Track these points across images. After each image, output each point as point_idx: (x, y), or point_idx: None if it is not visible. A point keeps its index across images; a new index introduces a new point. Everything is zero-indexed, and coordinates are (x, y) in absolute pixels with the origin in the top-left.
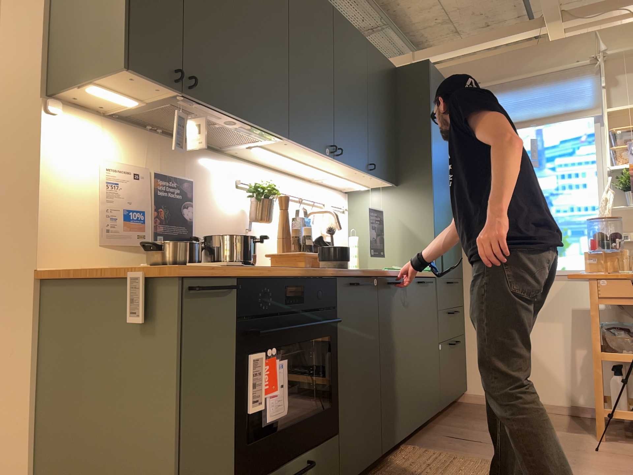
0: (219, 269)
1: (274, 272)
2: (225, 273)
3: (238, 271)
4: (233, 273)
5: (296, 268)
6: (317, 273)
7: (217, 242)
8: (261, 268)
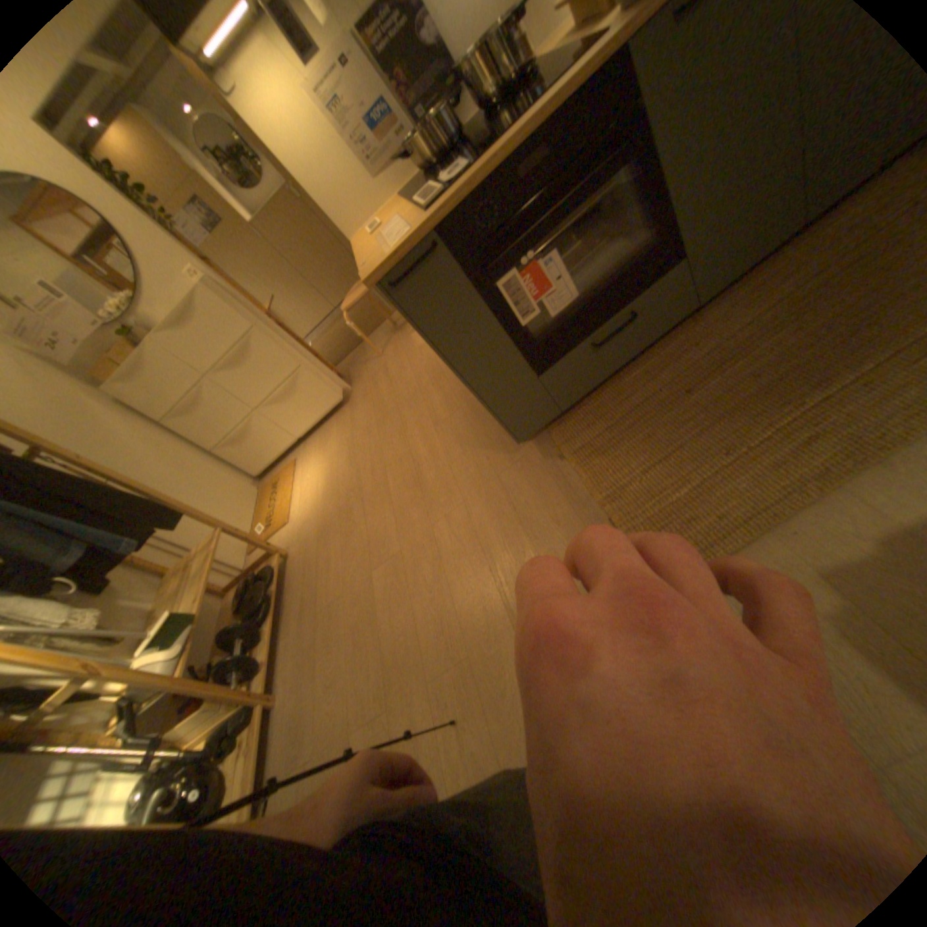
0: (412, 230)
1: (488, 159)
2: (413, 238)
3: (427, 223)
4: (428, 222)
5: (532, 105)
6: (572, 81)
7: (467, 68)
8: (468, 168)
